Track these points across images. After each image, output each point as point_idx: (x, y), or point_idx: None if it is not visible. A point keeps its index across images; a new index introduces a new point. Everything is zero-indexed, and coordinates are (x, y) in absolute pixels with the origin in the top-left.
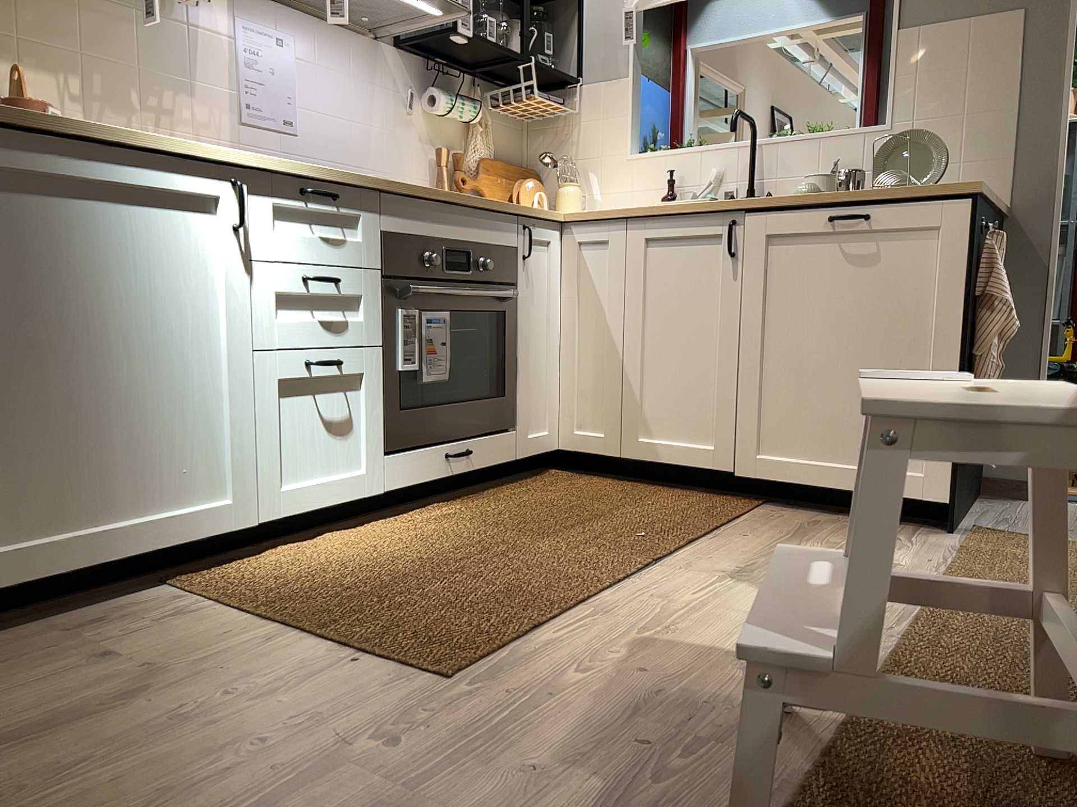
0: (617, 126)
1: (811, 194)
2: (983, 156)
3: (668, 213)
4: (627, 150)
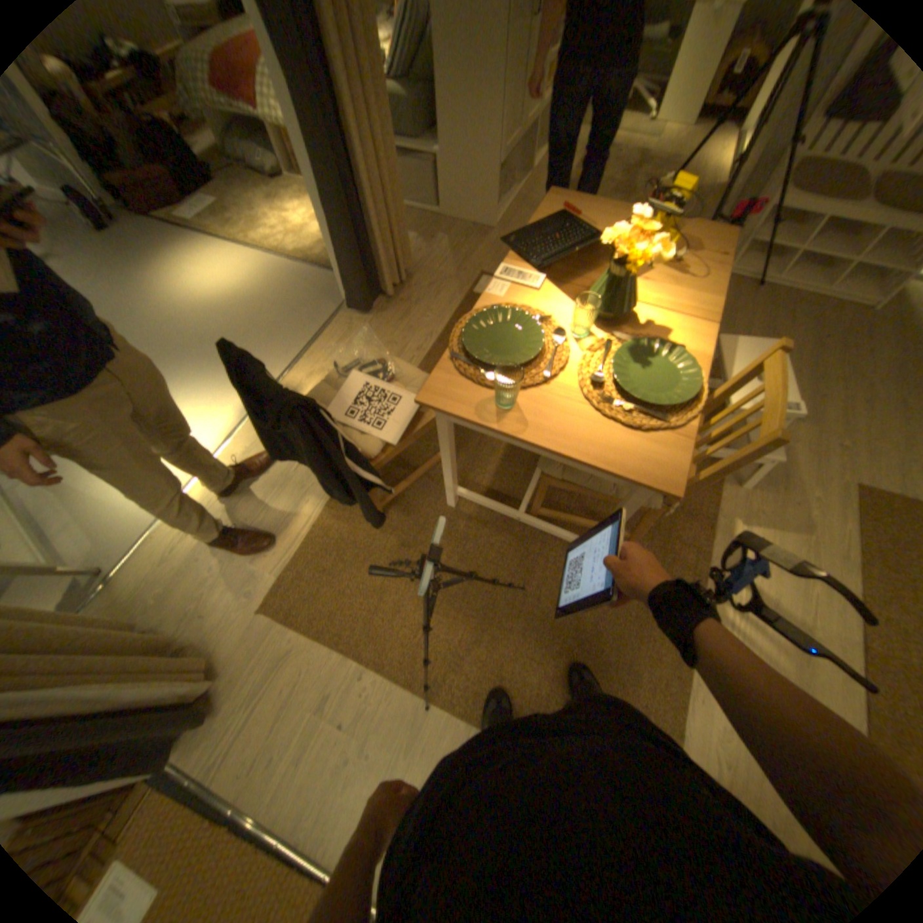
0: None
1: None
2: None
3: None
4: None
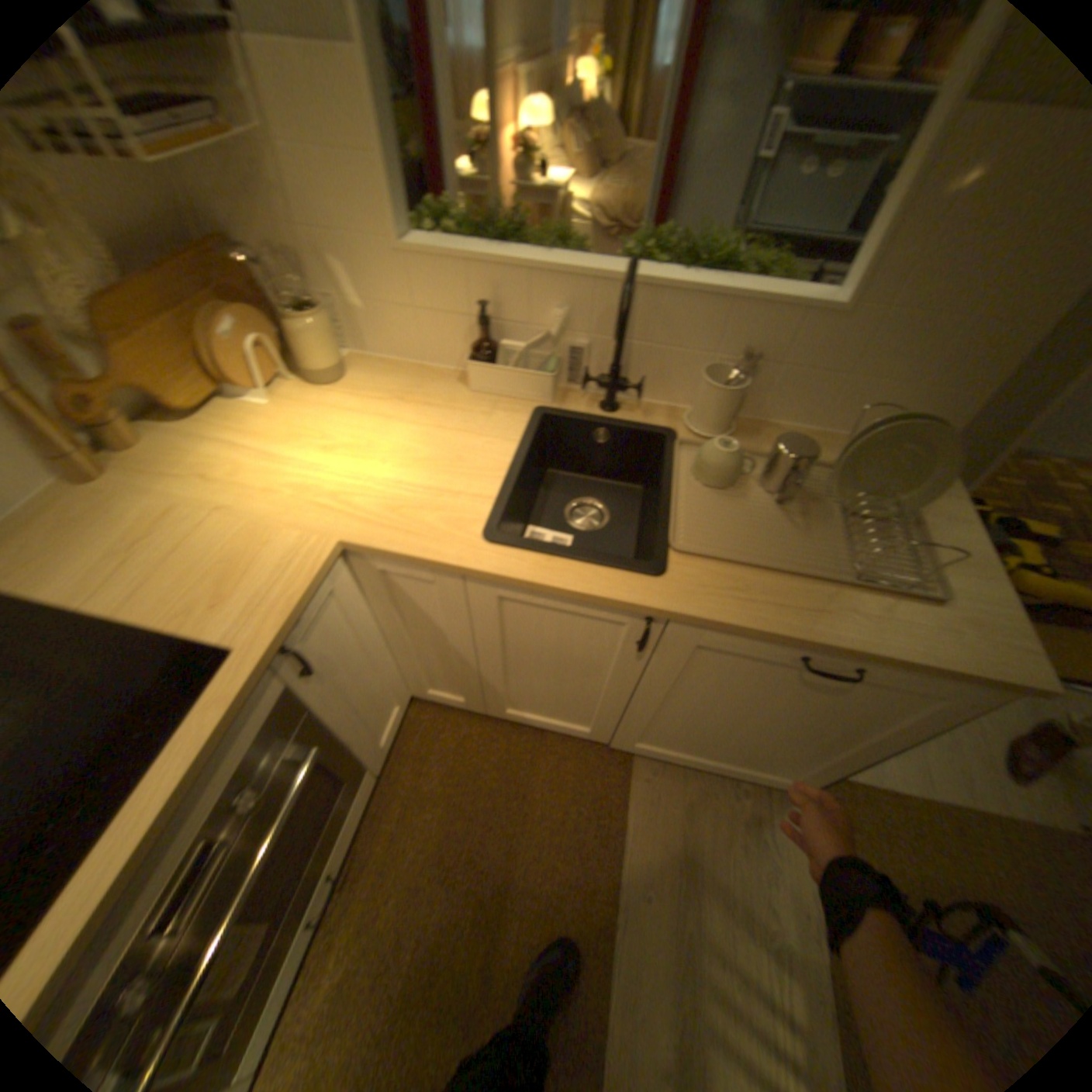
0: (351, 169)
1: (789, 629)
2: (960, 380)
3: (534, 587)
4: (383, 228)
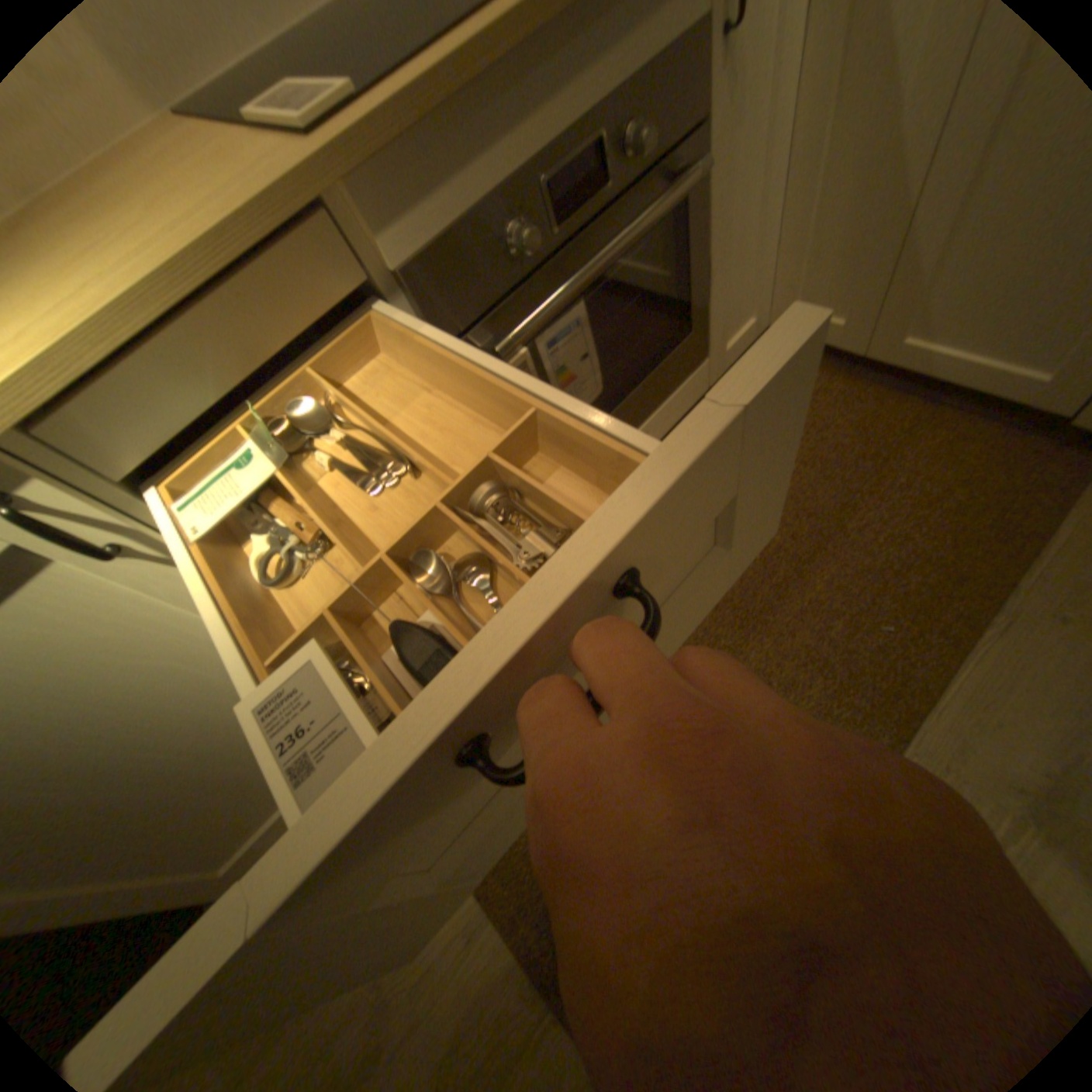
0: None
1: None
2: None
3: None
4: None
